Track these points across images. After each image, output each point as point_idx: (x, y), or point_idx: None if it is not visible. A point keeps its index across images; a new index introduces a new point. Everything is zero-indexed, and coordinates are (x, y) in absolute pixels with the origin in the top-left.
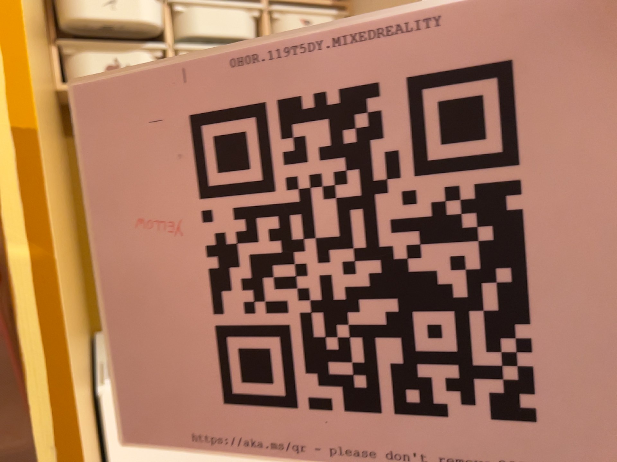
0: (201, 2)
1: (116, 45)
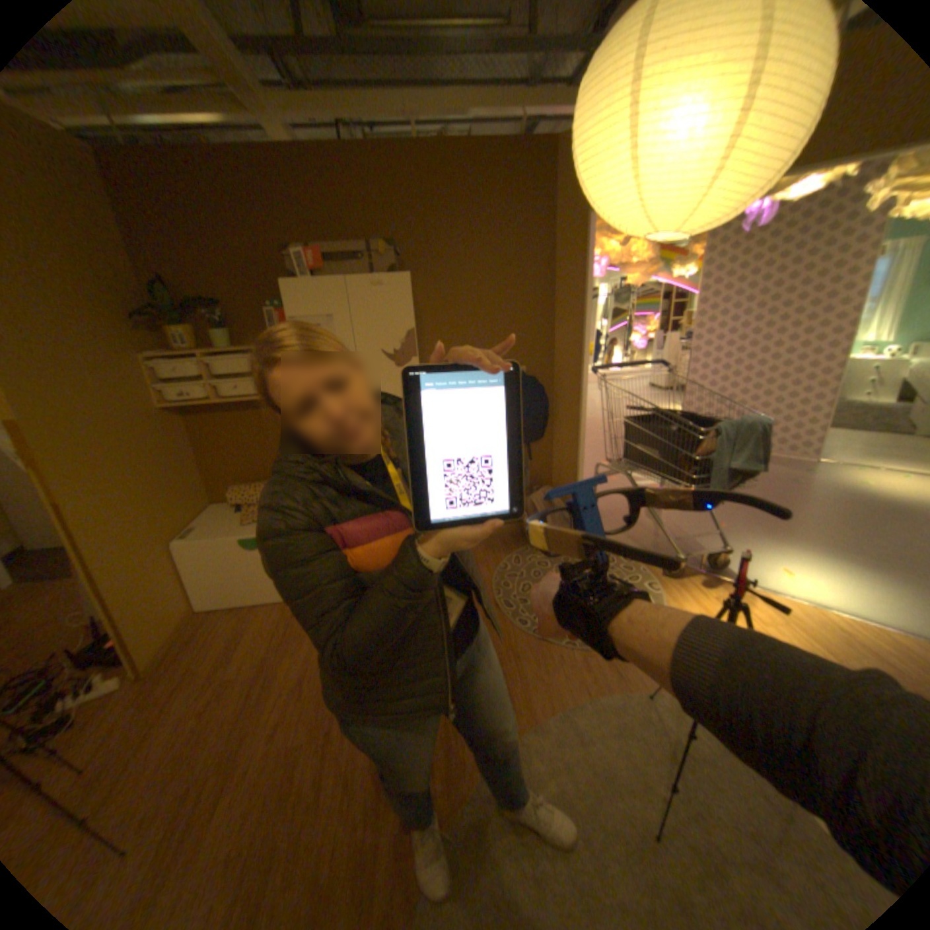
0: (216, 359)
1: (177, 385)
